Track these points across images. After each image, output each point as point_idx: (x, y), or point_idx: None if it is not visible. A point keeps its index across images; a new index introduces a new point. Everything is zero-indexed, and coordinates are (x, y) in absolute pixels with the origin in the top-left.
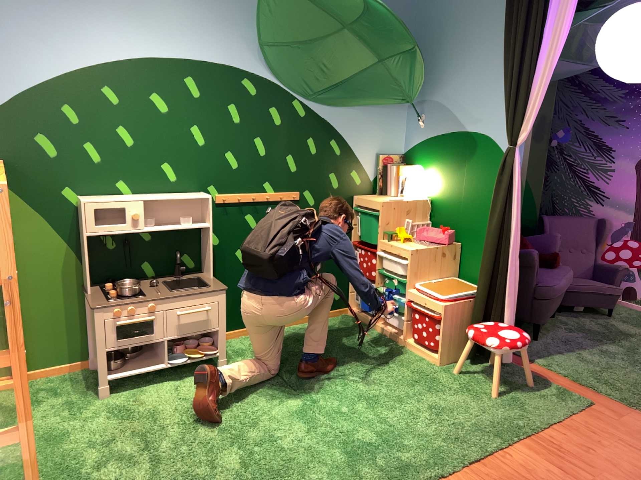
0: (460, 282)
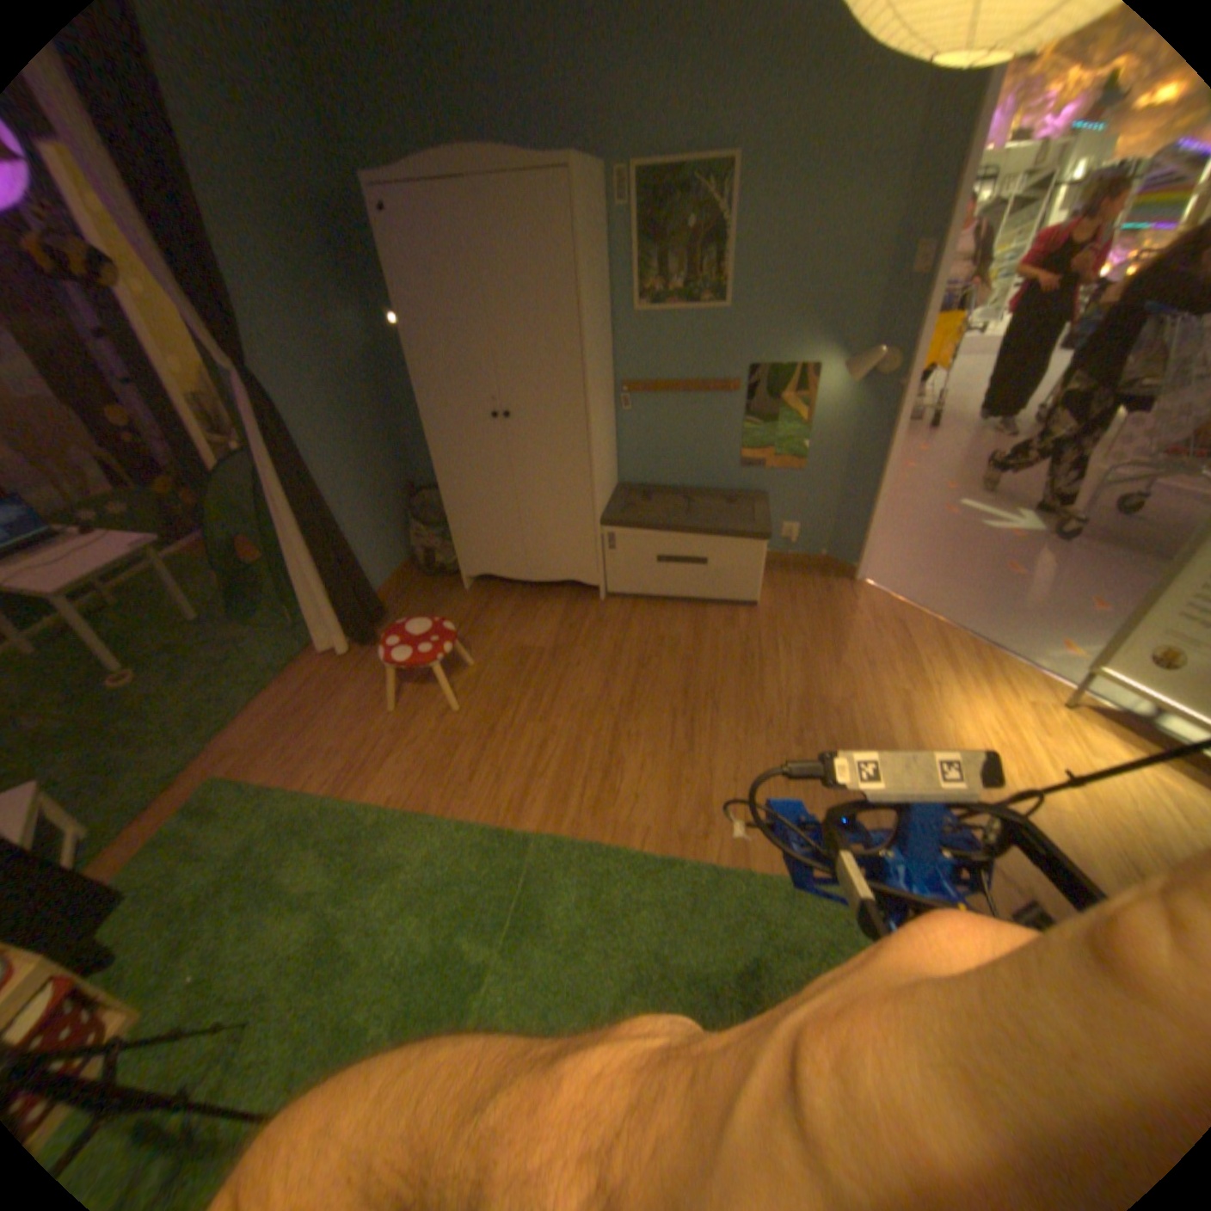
0: None
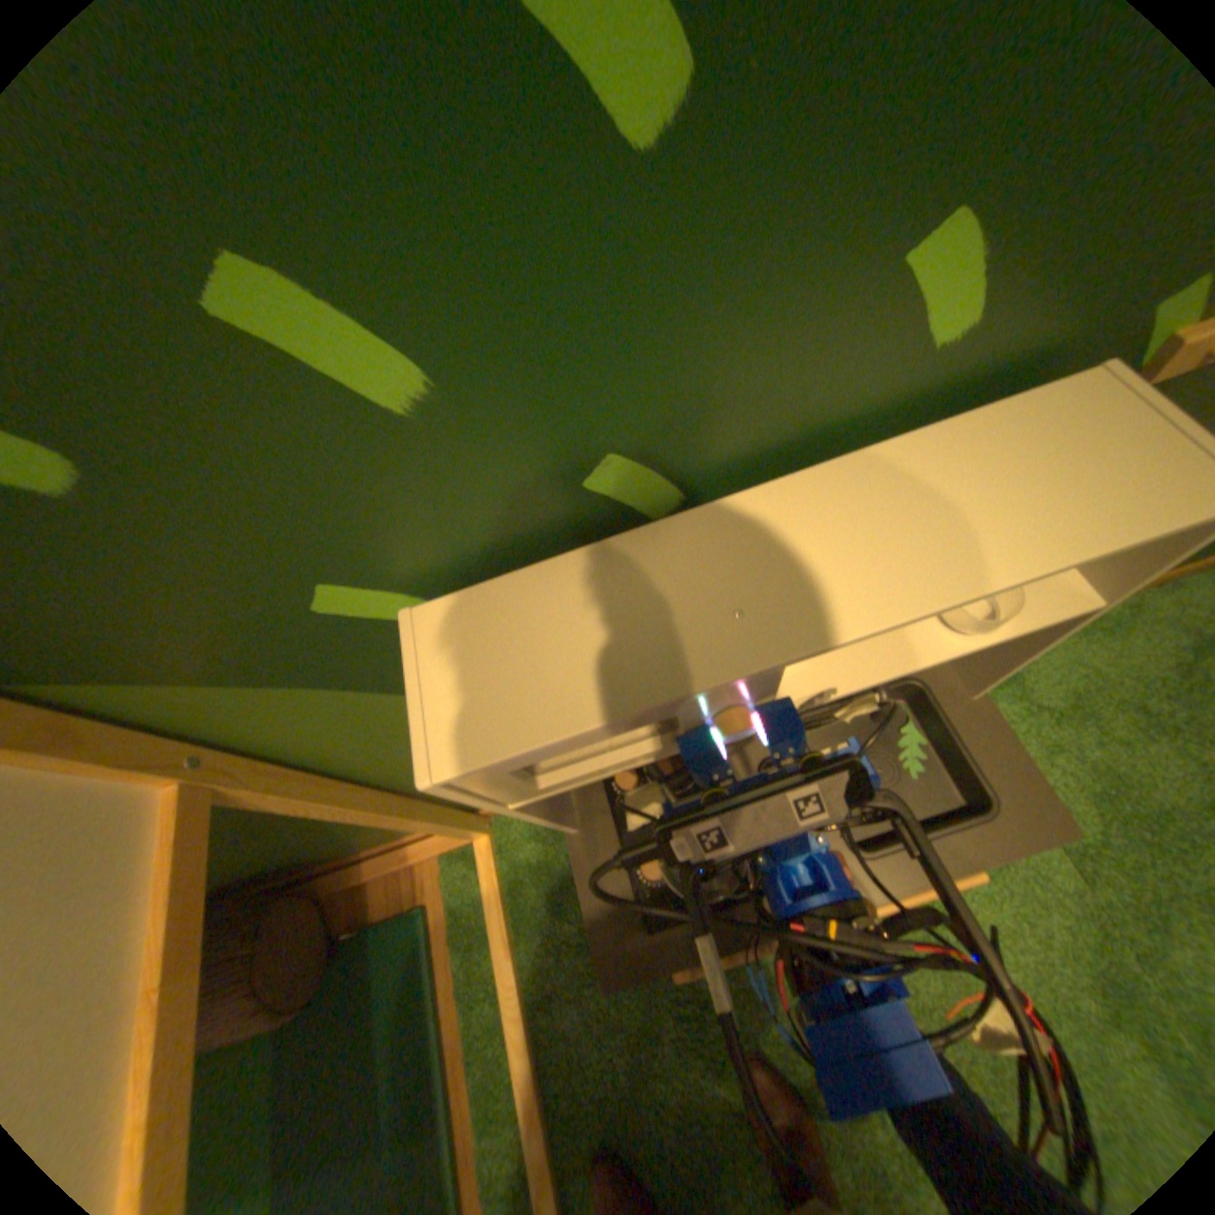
0: None
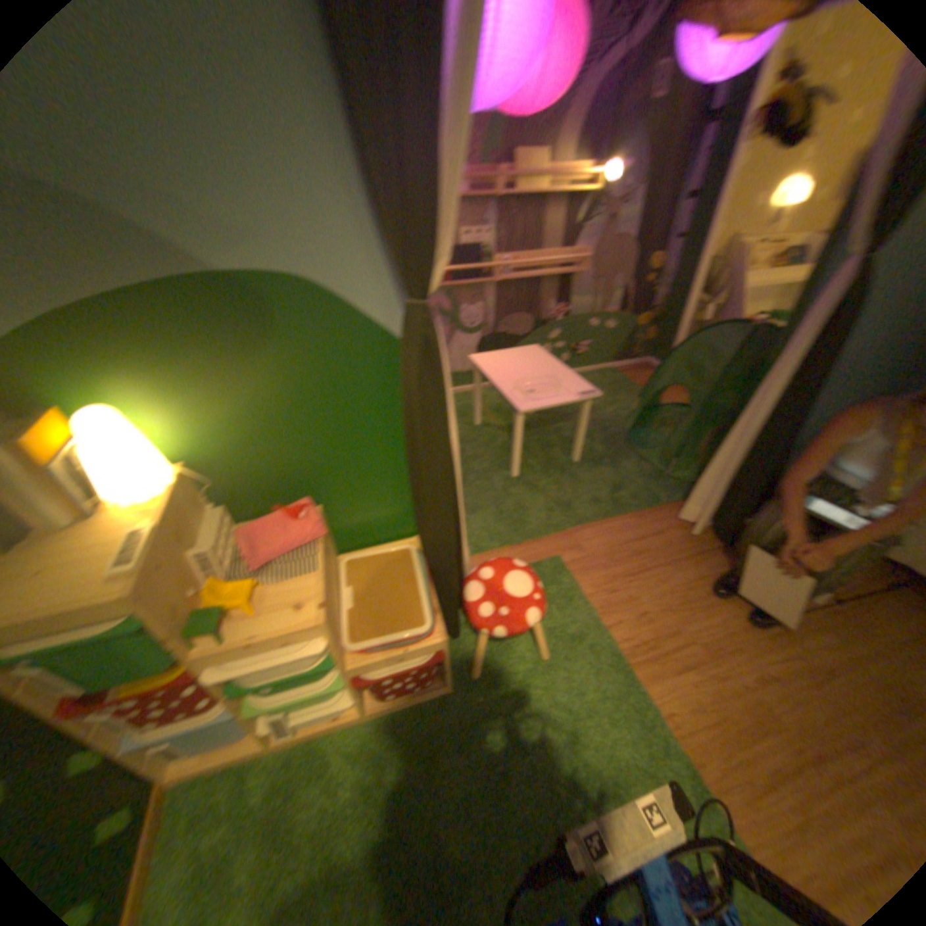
0: (370, 554)
